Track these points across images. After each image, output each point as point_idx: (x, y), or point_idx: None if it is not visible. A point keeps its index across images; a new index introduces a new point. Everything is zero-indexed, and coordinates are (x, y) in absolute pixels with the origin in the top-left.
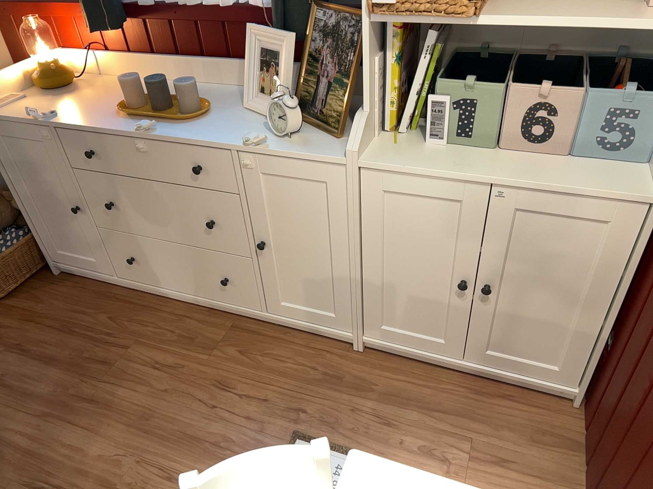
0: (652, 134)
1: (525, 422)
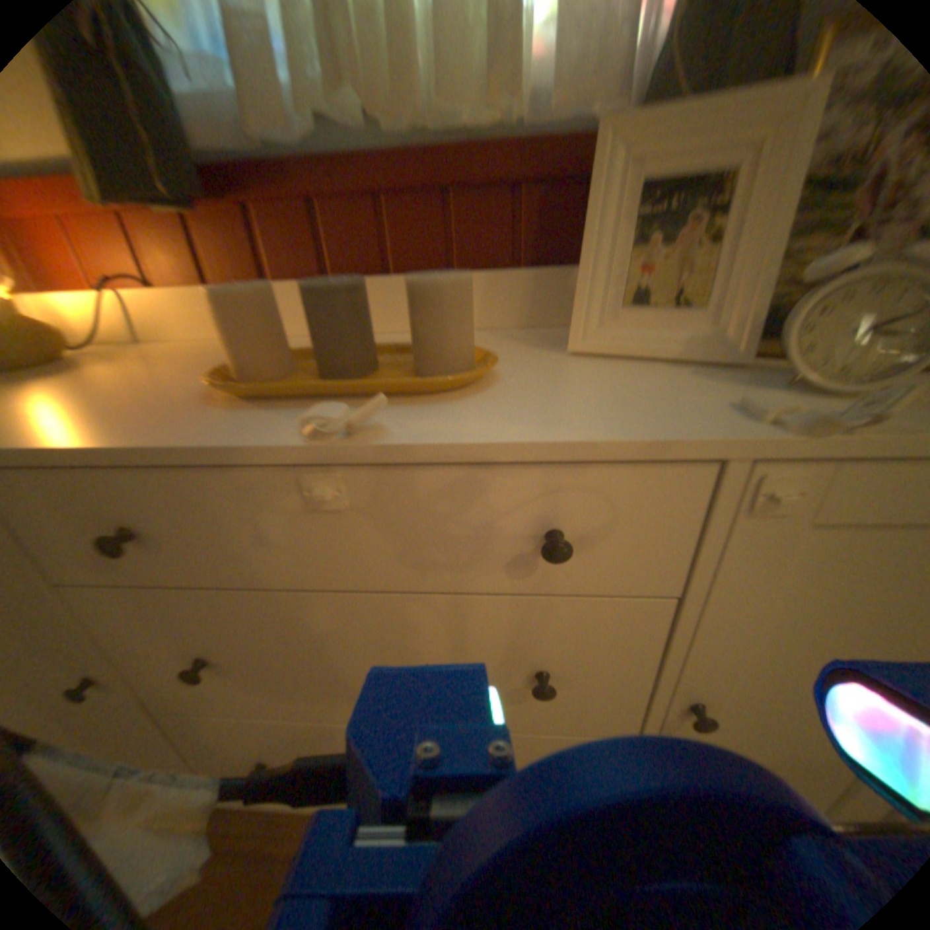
0: None
1: None
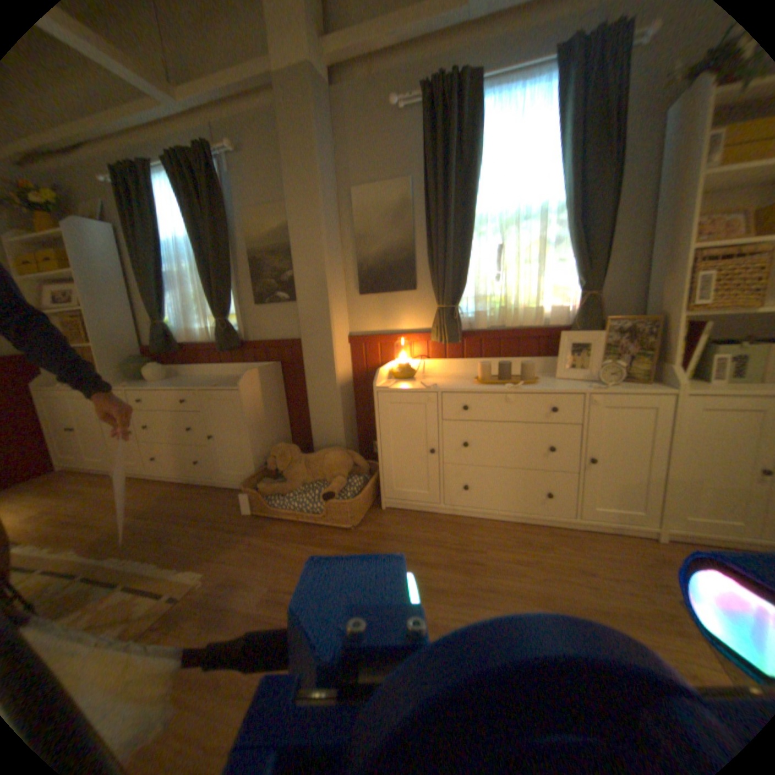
0: None
1: None
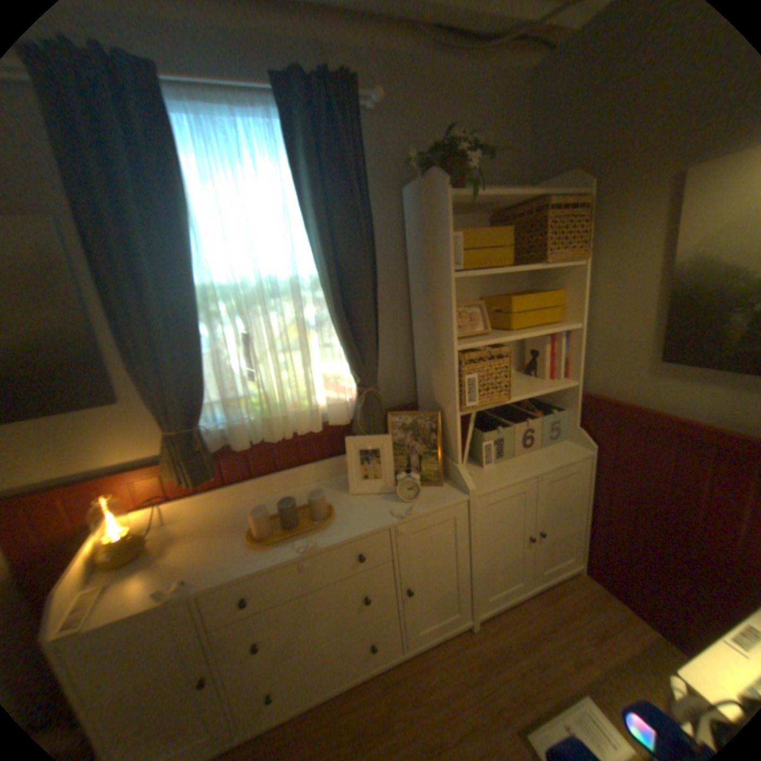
0: (570, 425)
1: (587, 605)
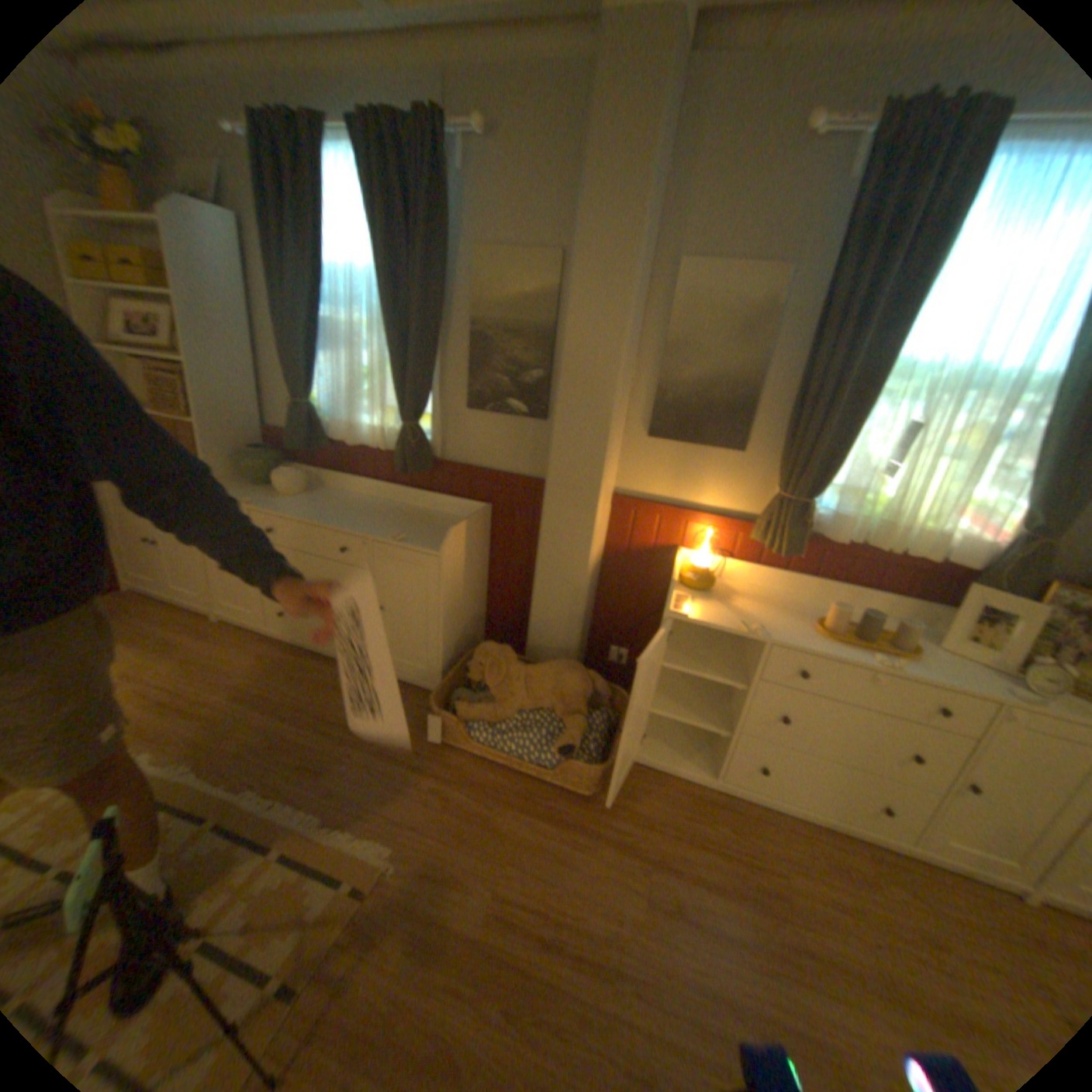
0: None
1: None
